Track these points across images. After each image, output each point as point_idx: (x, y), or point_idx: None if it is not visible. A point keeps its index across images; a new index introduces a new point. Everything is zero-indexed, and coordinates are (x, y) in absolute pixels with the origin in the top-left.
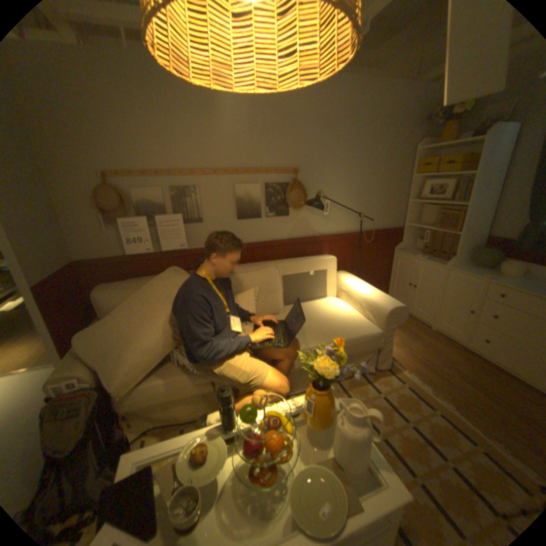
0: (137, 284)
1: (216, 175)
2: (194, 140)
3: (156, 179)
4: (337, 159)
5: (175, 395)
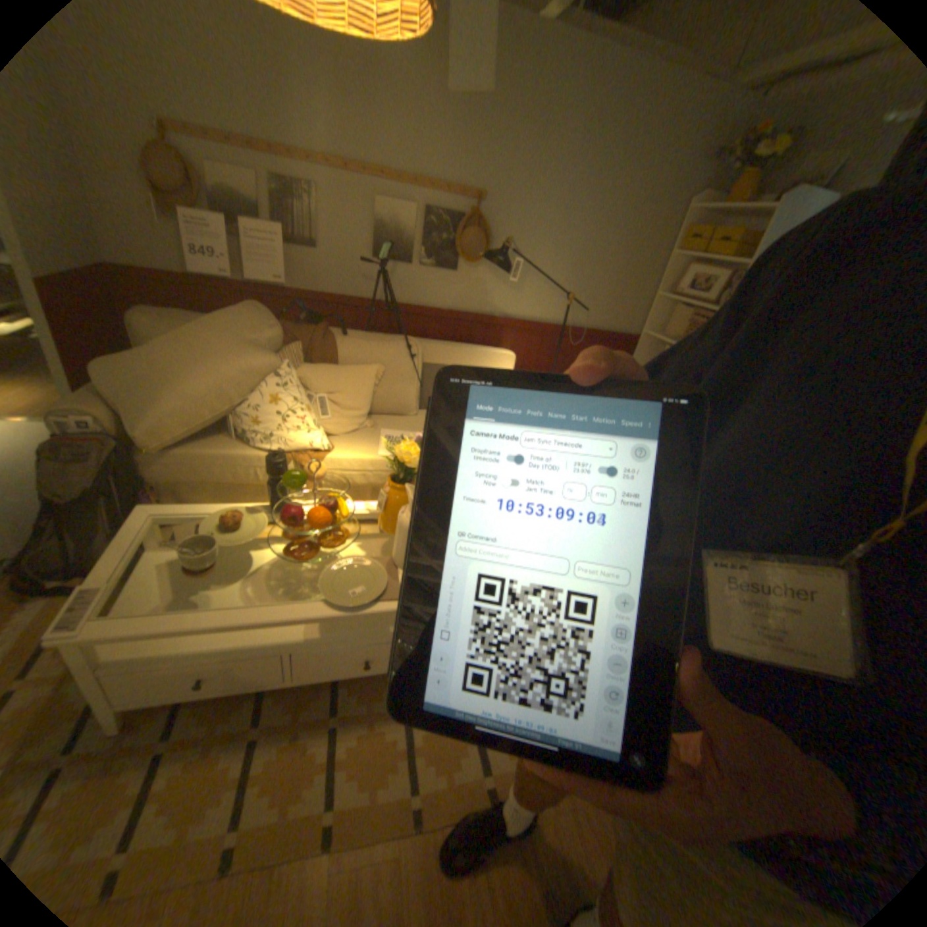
0: (197, 318)
1: (348, 171)
2: (318, 98)
3: (248, 154)
4: (553, 191)
5: (226, 475)
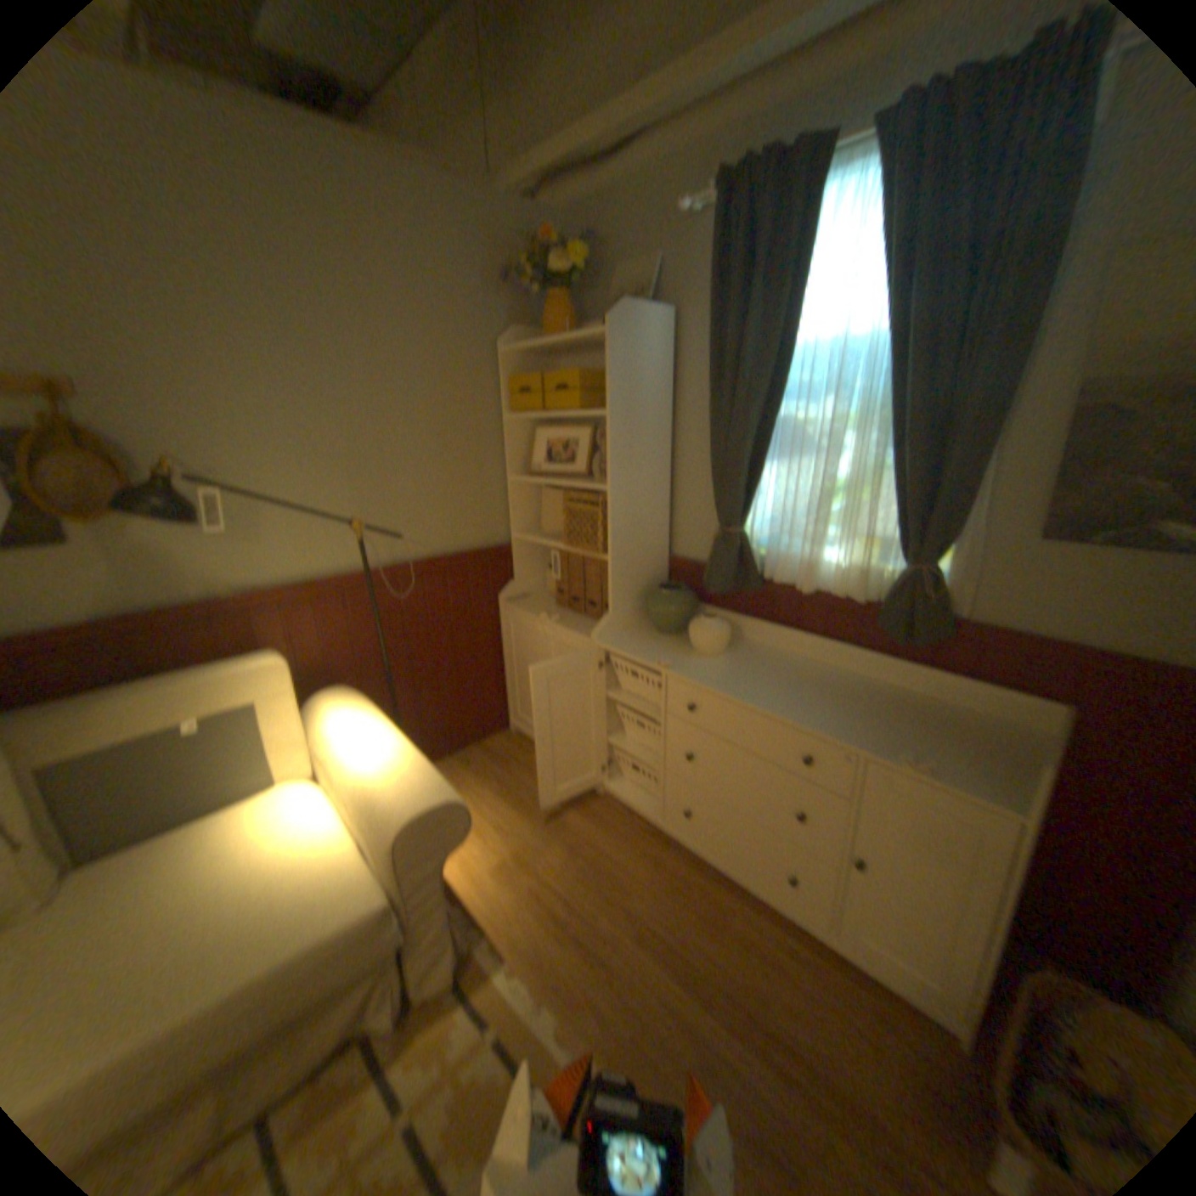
0: None
1: None
2: None
3: None
4: (242, 359)
5: None
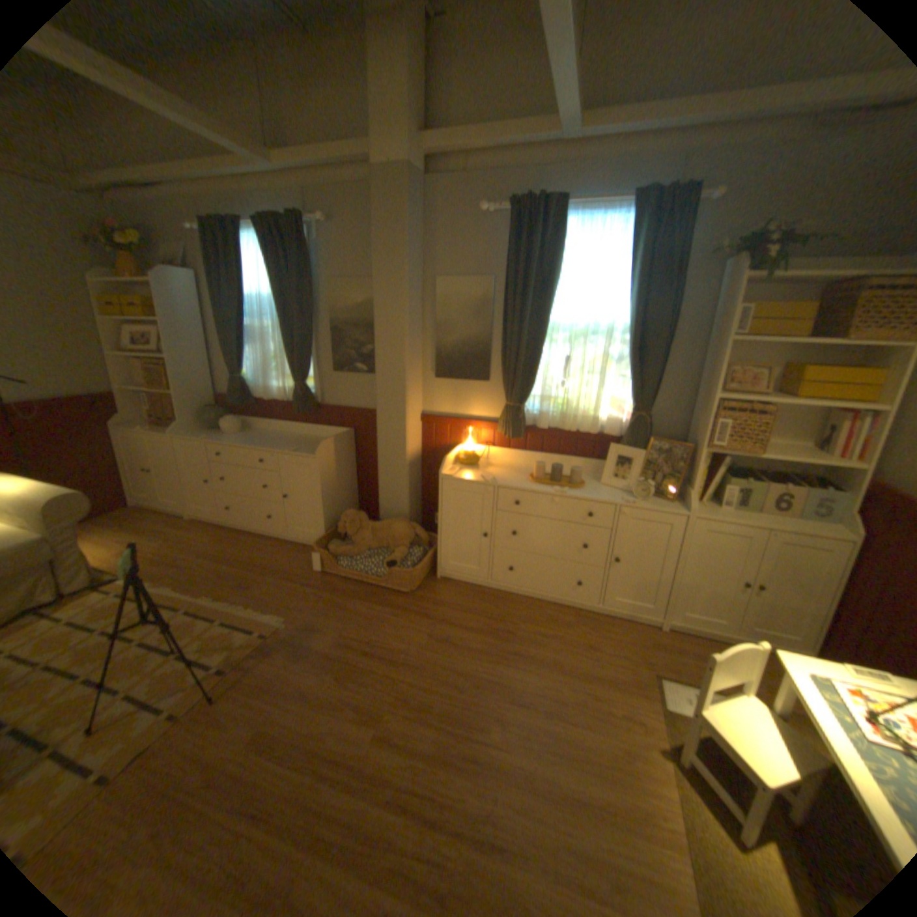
0: None
1: None
2: None
3: None
4: None
5: None
